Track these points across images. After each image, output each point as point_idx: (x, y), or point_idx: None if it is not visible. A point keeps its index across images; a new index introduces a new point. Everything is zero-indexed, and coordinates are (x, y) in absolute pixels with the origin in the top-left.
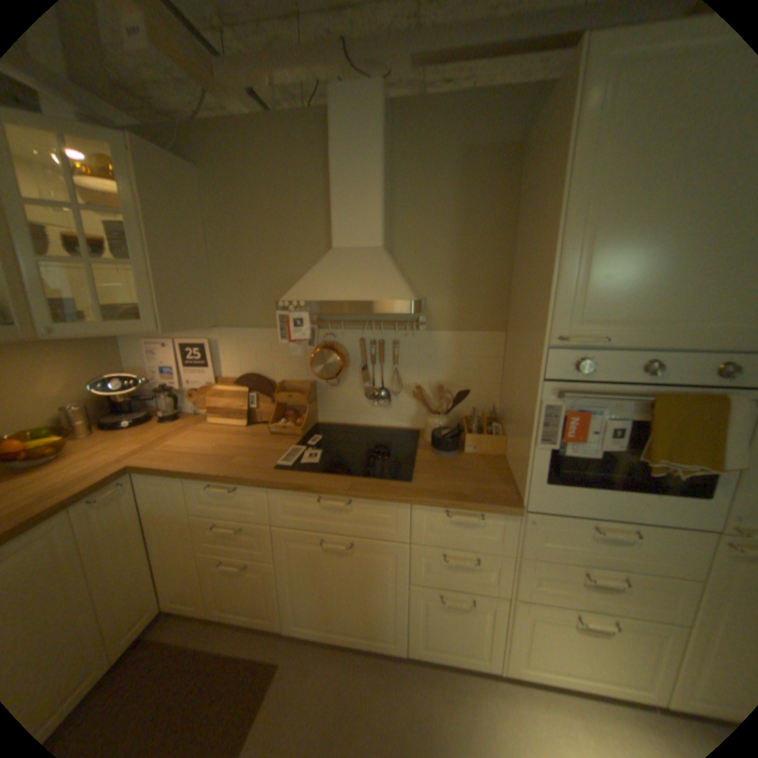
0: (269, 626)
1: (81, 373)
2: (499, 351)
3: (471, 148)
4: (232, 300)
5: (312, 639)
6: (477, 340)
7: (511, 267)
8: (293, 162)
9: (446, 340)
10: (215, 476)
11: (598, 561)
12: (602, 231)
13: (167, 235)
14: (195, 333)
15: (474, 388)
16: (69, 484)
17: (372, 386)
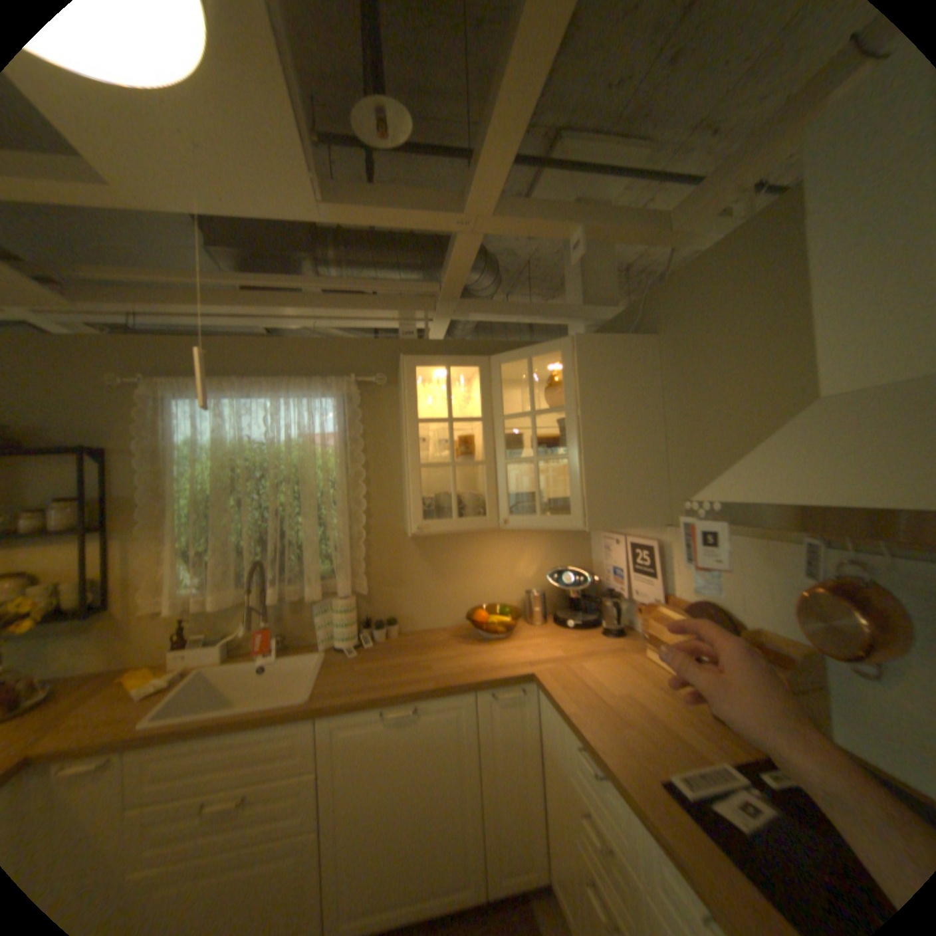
0: None
1: (553, 560)
2: None
3: None
4: (691, 491)
5: None
6: None
7: None
8: (777, 277)
9: None
10: (588, 741)
11: None
12: None
13: (610, 422)
14: (650, 532)
15: None
16: (489, 668)
17: None
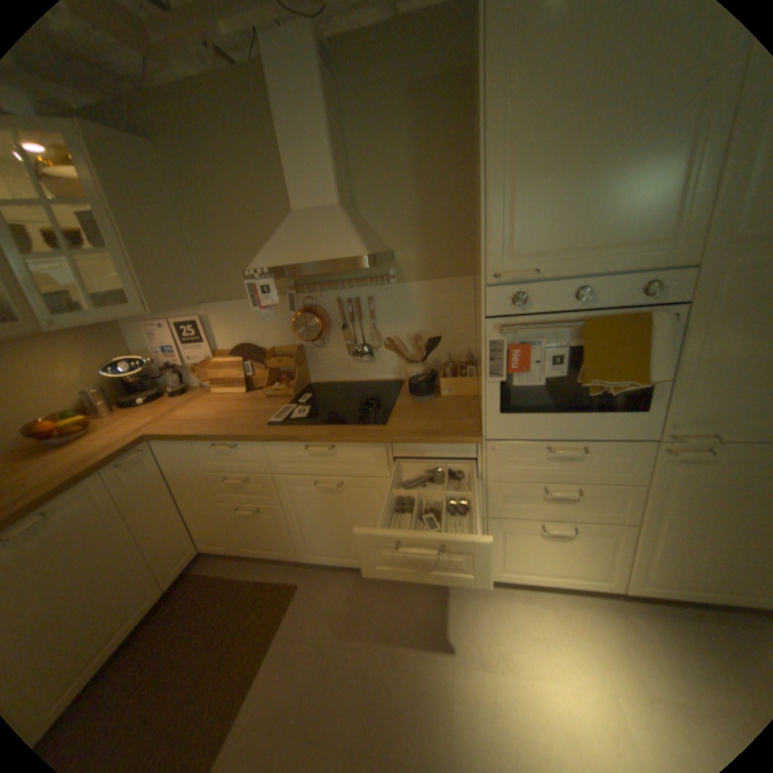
0: (287, 558)
1: (93, 361)
2: (469, 296)
3: (416, 83)
4: (213, 275)
5: (323, 564)
6: (447, 288)
7: (471, 208)
8: (243, 125)
9: (417, 291)
10: (217, 437)
11: (553, 477)
12: (520, 163)
13: (137, 219)
14: (186, 312)
15: (450, 335)
16: (96, 453)
17: (355, 344)
